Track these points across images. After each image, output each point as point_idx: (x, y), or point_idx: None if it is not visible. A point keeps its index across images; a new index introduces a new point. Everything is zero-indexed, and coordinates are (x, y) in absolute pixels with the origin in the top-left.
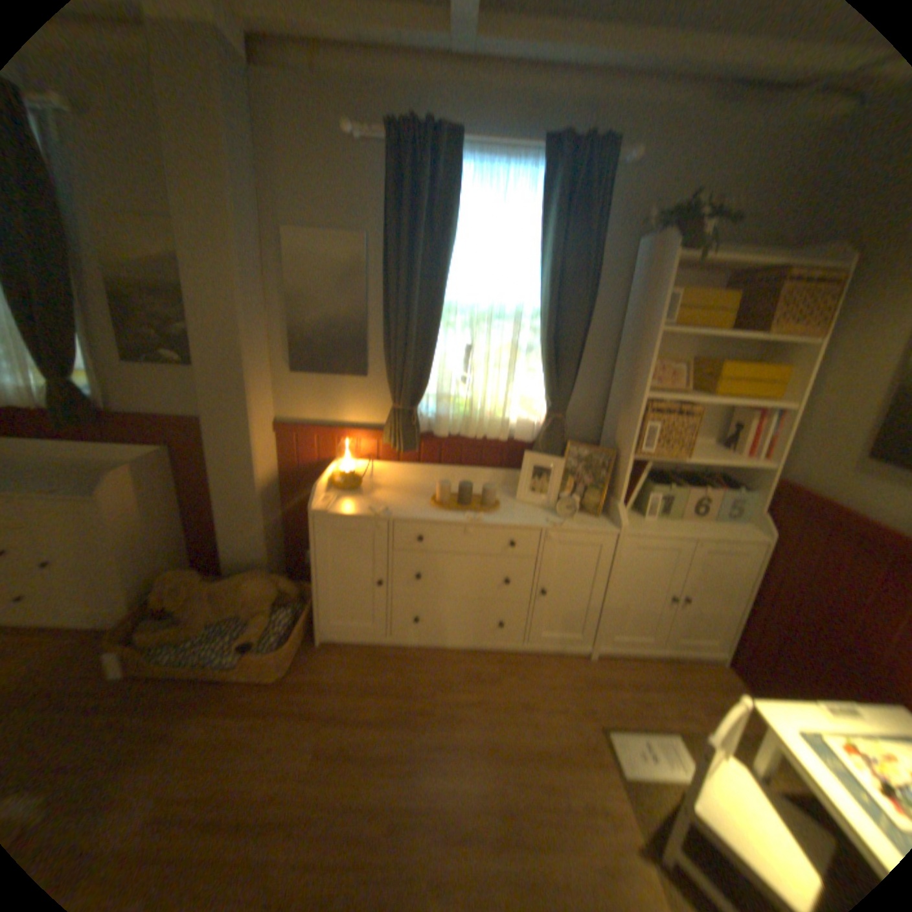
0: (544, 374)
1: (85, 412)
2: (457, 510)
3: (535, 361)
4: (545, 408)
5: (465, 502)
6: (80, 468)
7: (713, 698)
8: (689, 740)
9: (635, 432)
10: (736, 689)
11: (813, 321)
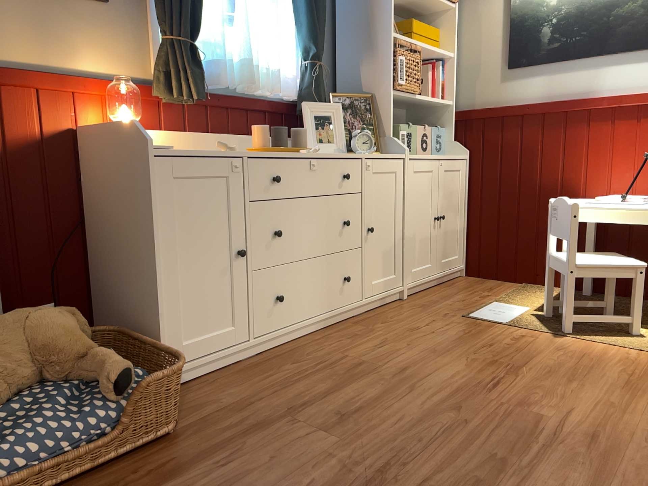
0: (301, 18)
1: None
2: (287, 149)
3: (287, 8)
4: (304, 59)
5: (284, 145)
6: None
7: (477, 285)
8: (497, 300)
9: (389, 66)
10: (479, 279)
11: None
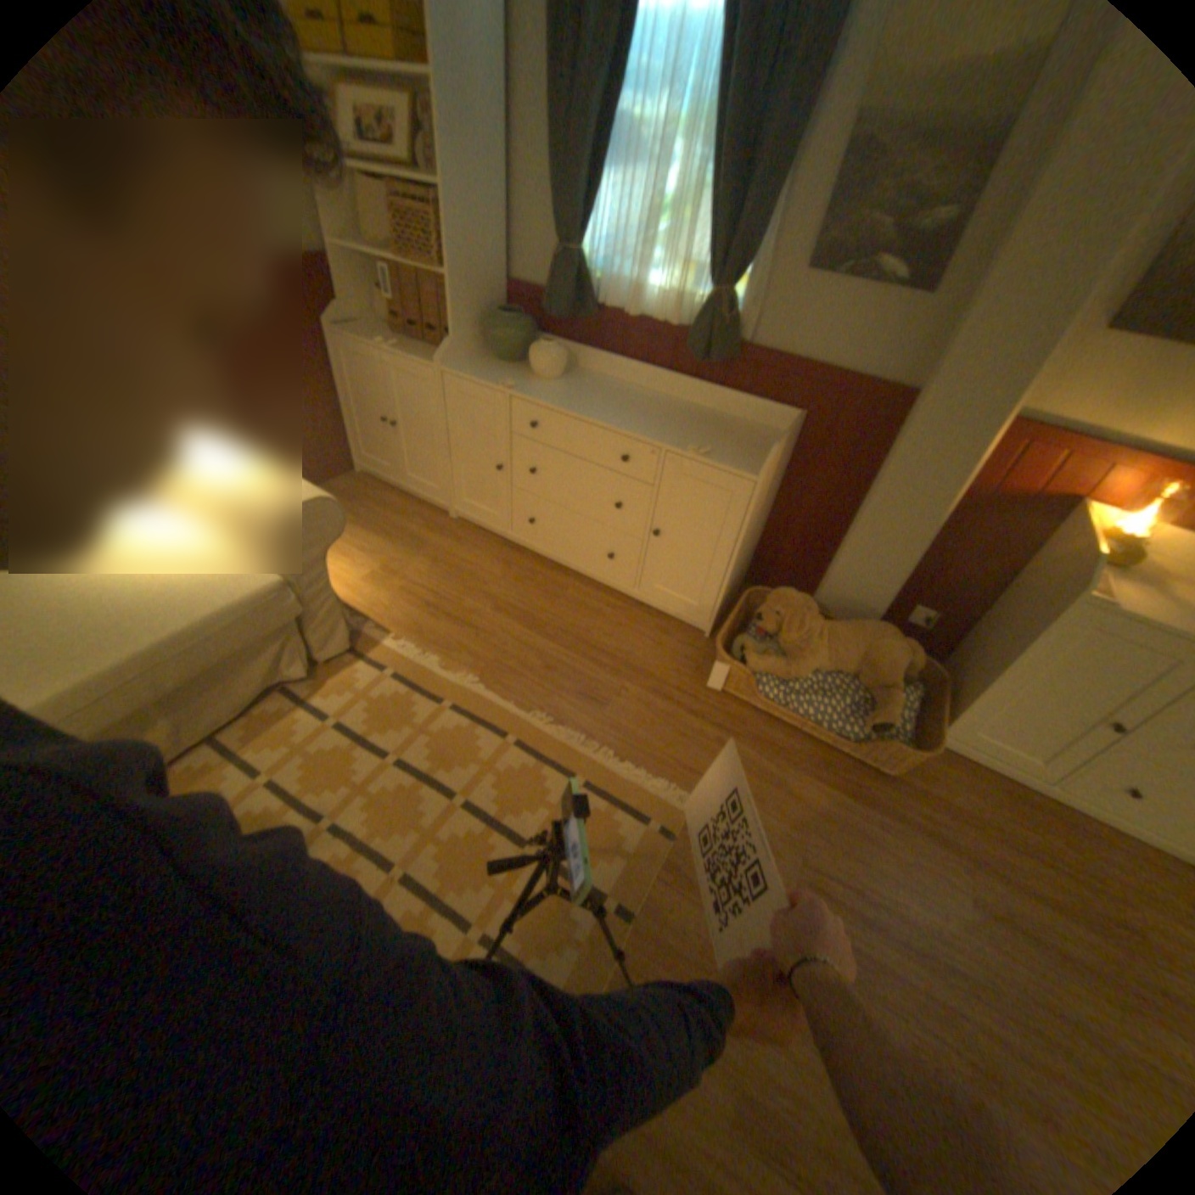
0: None
1: (734, 340)
2: None
3: None
4: None
5: None
6: (699, 417)
7: None
8: None
9: None
10: None
11: None
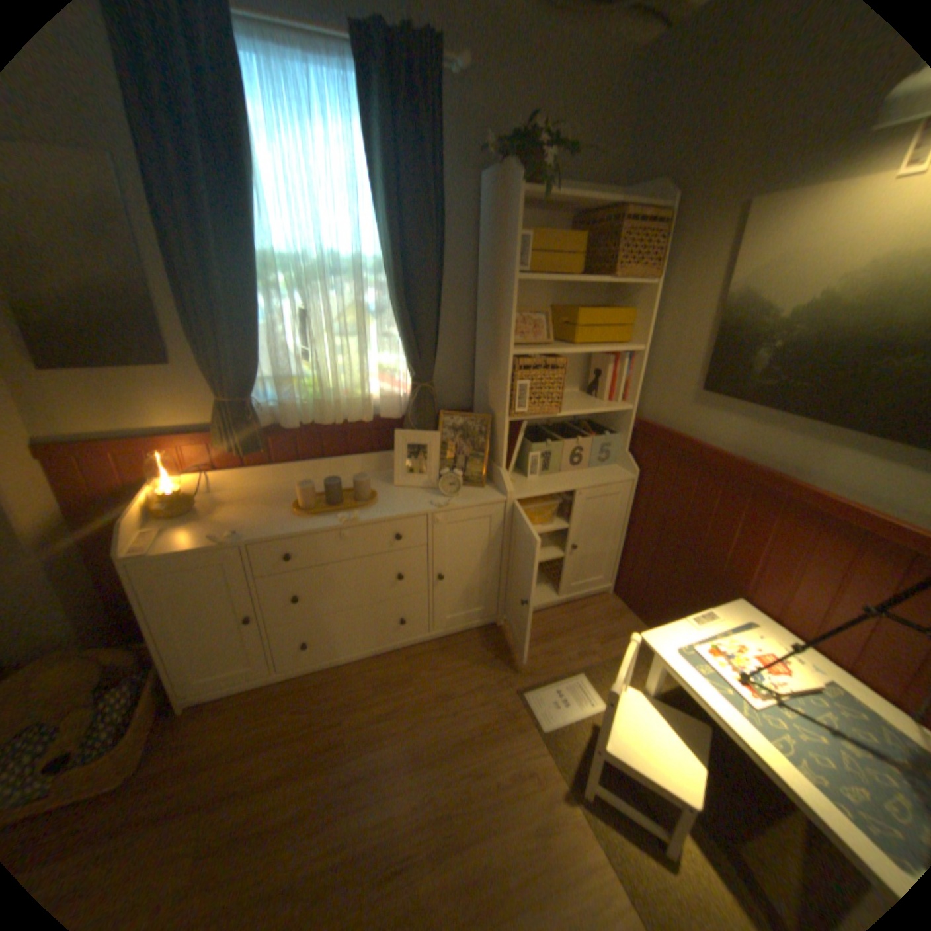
0: (400, 337)
1: None
2: (327, 512)
3: (389, 323)
4: (410, 377)
5: (336, 499)
6: None
7: (604, 625)
8: (591, 672)
9: (506, 392)
10: (620, 611)
11: (649, 261)
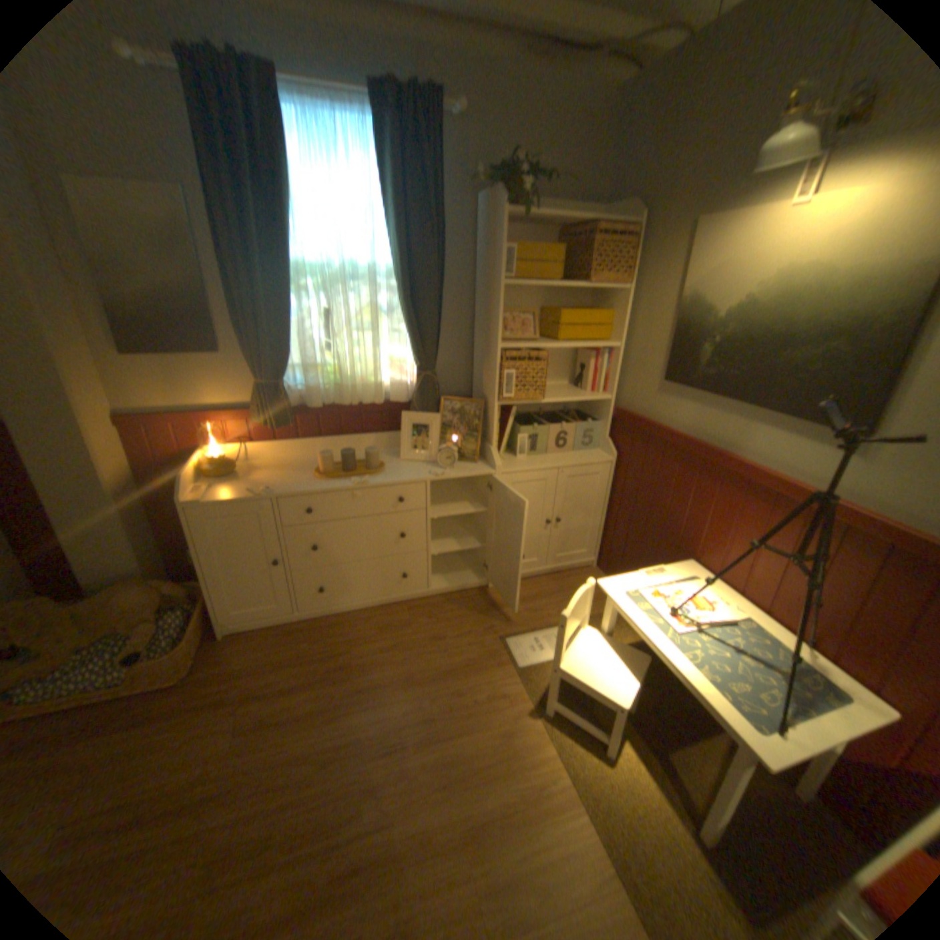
0: (407, 333)
1: None
2: (342, 477)
3: (398, 321)
4: (415, 368)
5: (350, 468)
6: None
7: None
8: None
9: (495, 381)
10: None
11: (622, 270)
